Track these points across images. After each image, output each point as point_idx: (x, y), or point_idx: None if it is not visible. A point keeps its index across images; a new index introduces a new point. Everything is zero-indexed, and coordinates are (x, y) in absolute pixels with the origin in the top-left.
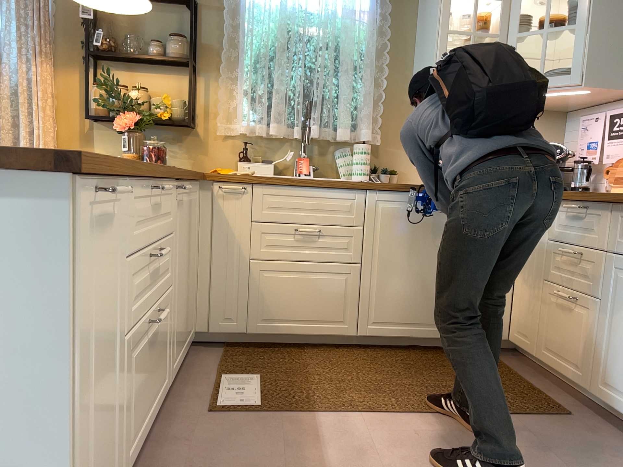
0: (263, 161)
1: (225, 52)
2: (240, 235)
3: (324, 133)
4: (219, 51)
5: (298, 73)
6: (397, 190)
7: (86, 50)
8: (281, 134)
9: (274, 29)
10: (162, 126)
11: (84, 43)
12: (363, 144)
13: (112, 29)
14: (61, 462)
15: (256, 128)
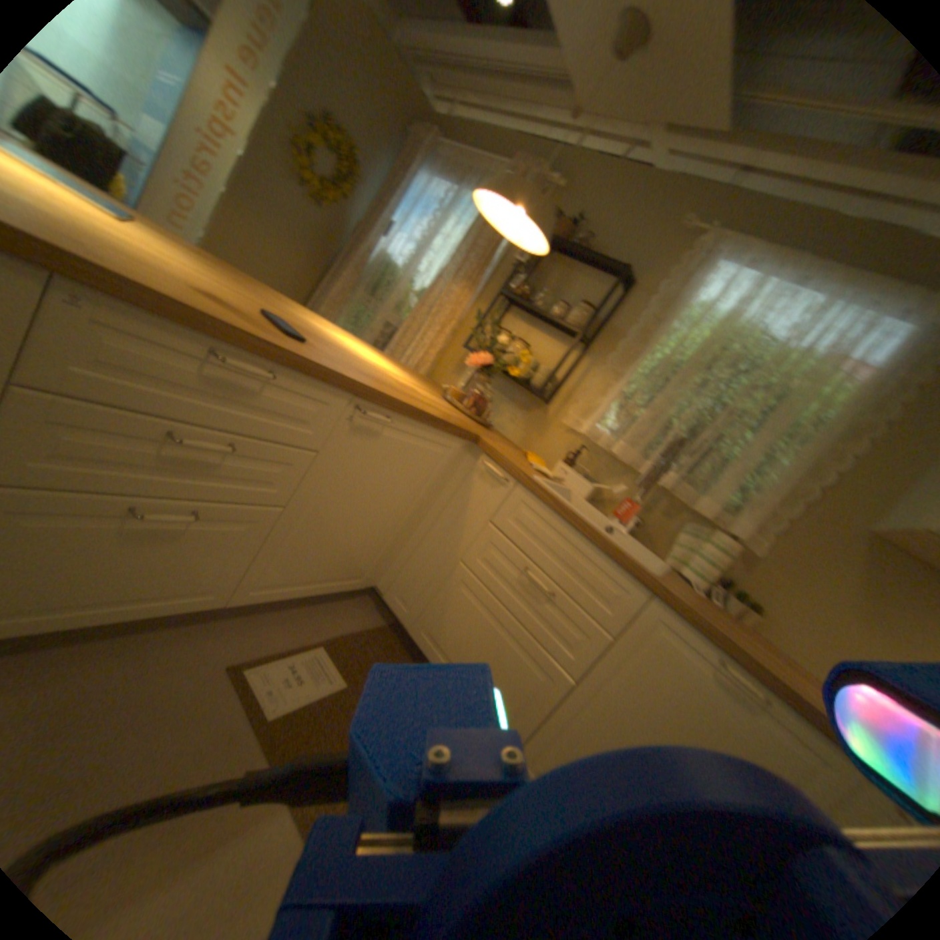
0: (586, 478)
1: (626, 342)
2: (470, 528)
3: (682, 492)
4: (623, 340)
5: (699, 404)
6: (704, 635)
7: (506, 292)
8: (623, 461)
9: (705, 341)
10: (520, 388)
11: (509, 285)
12: (728, 541)
13: (539, 281)
14: None
15: (603, 440)
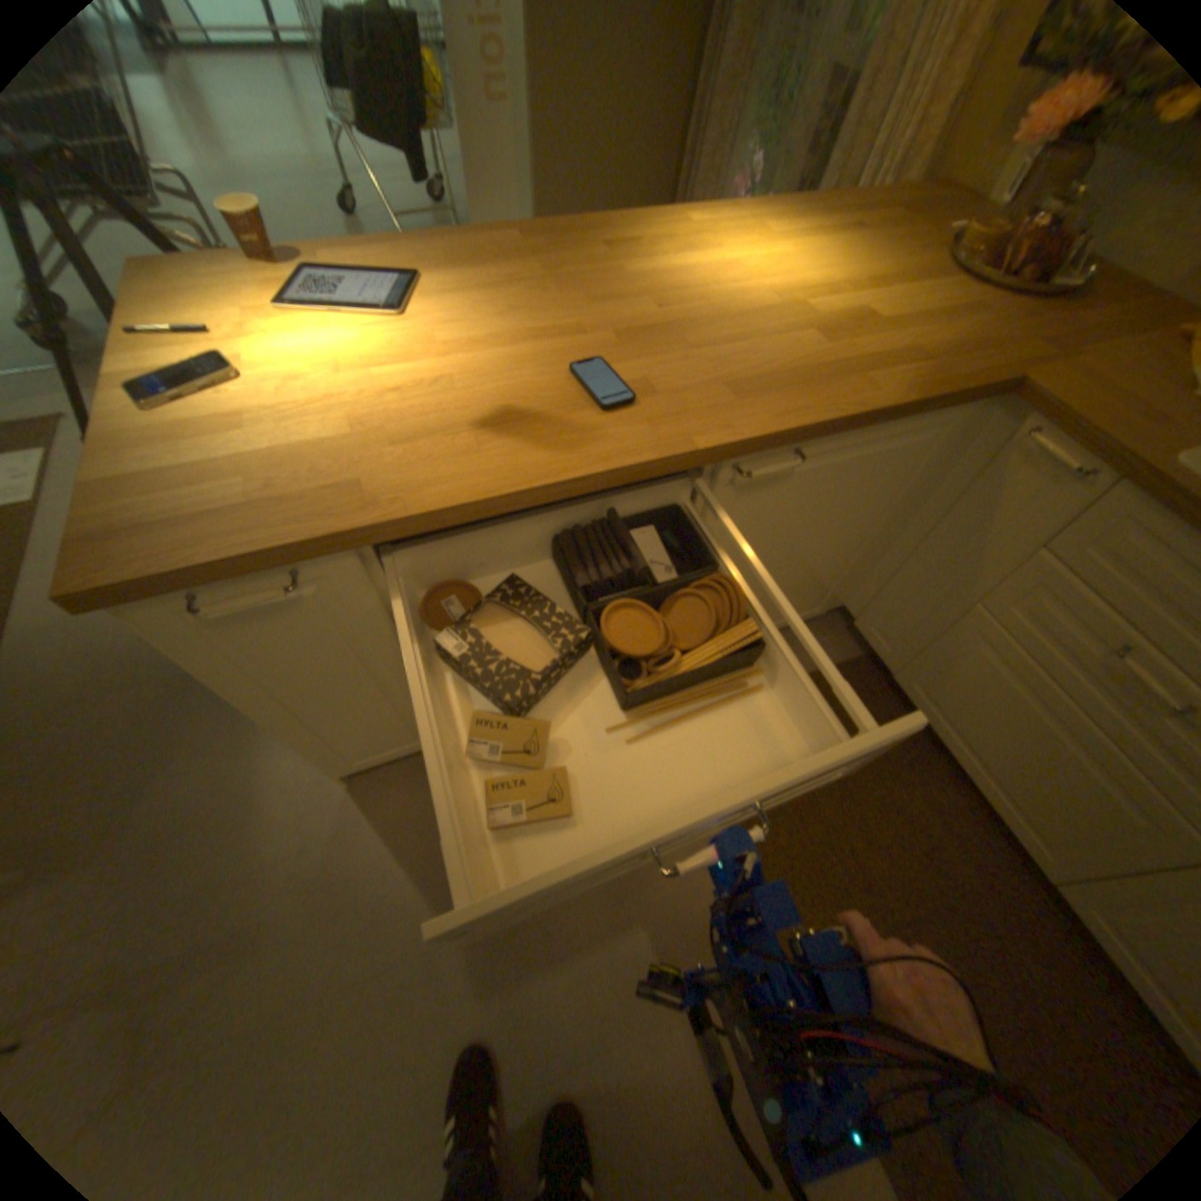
0: None
1: None
2: (1002, 553)
3: None
4: None
5: None
6: None
7: None
8: None
9: None
10: None
11: None
12: None
13: None
14: (289, 742)
15: None
